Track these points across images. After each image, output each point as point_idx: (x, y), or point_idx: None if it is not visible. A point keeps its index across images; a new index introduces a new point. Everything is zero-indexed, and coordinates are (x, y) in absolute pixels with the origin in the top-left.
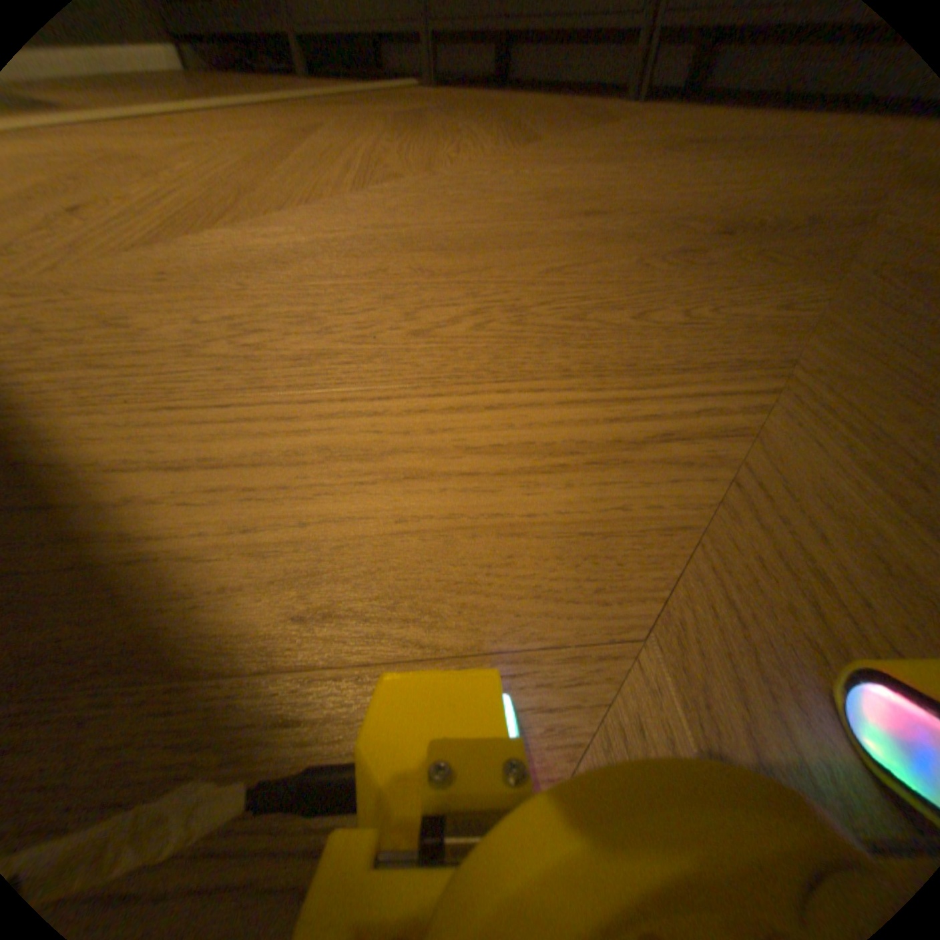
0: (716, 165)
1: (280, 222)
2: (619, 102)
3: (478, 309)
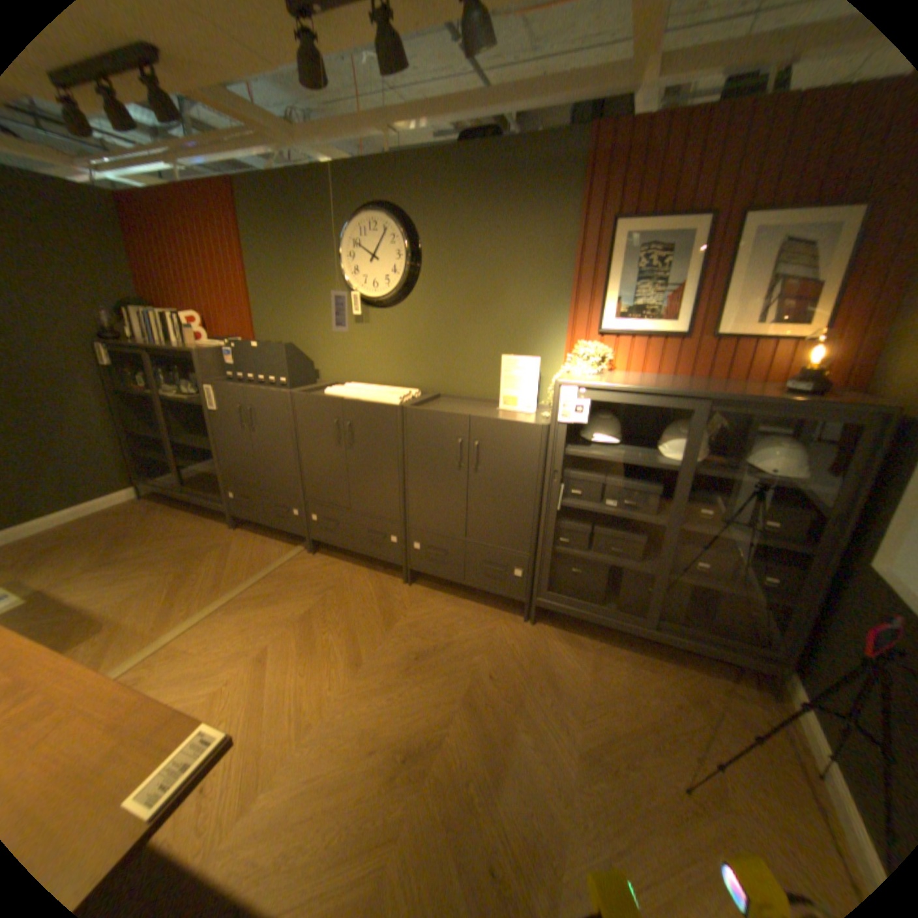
0: (413, 692)
1: (274, 783)
2: (398, 586)
3: (336, 830)
